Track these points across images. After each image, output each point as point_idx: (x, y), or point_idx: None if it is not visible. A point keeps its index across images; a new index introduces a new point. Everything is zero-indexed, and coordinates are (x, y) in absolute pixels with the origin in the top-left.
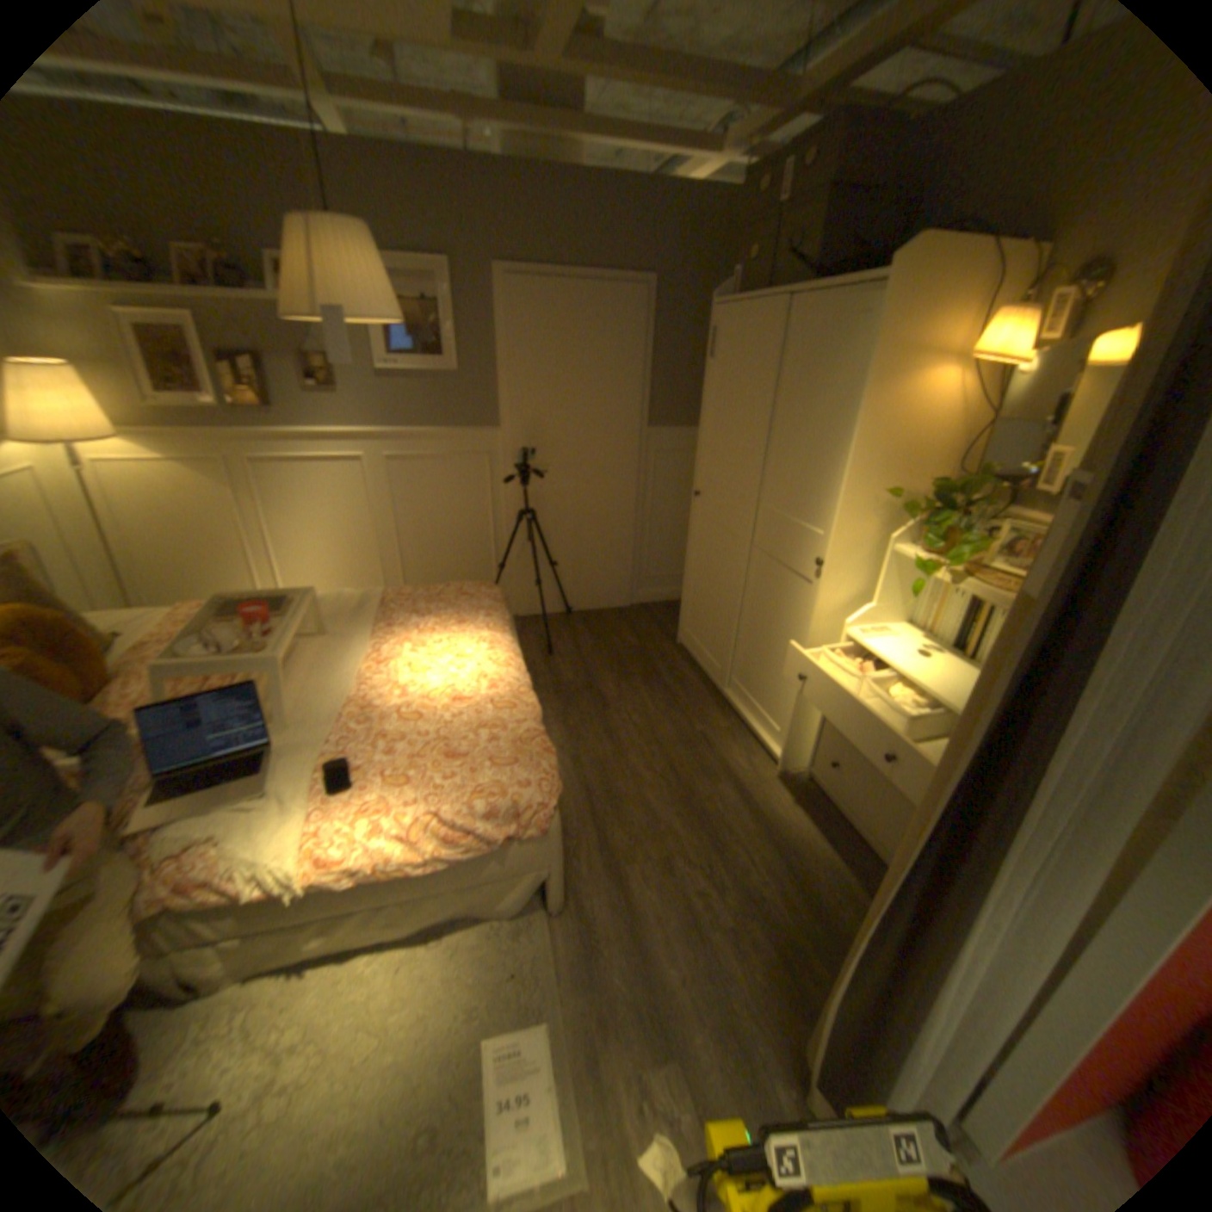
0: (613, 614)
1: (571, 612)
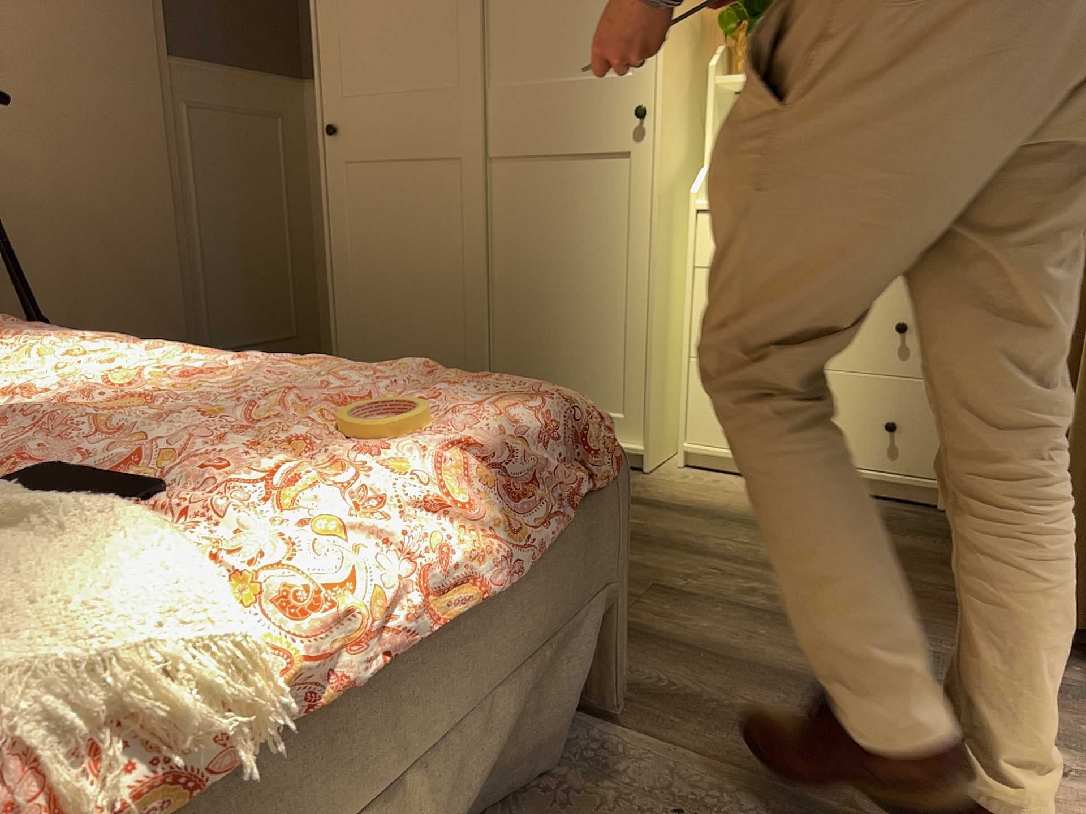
0: None
1: None
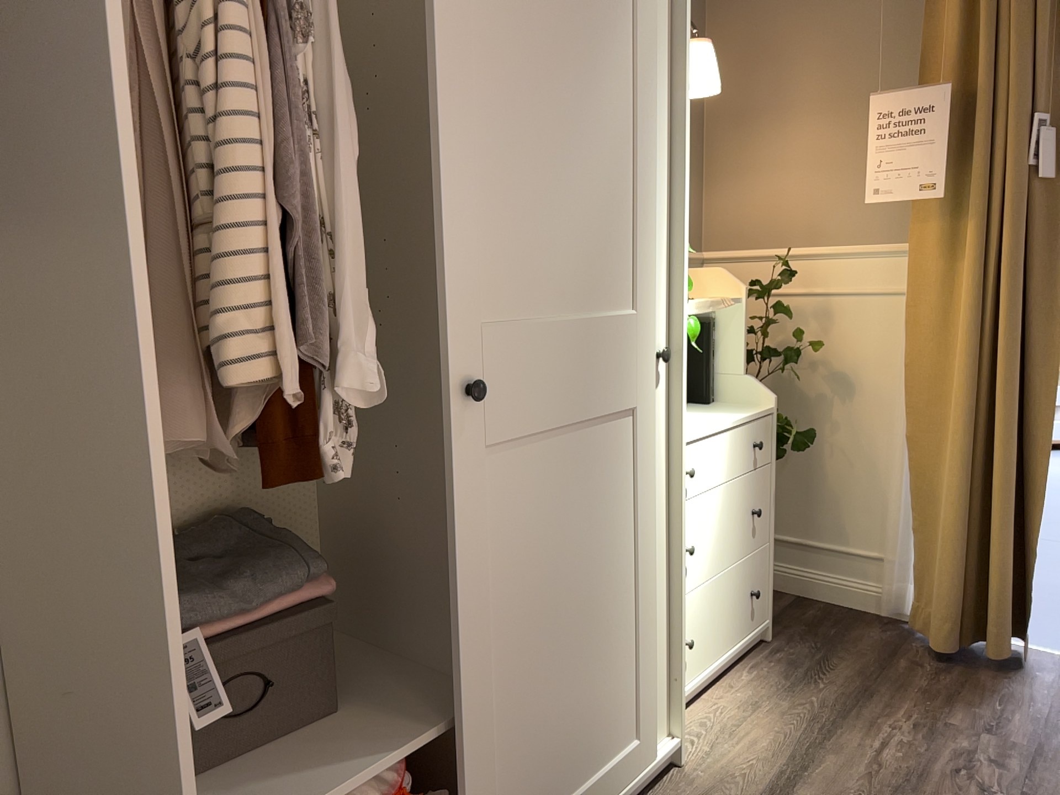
0: None
1: None
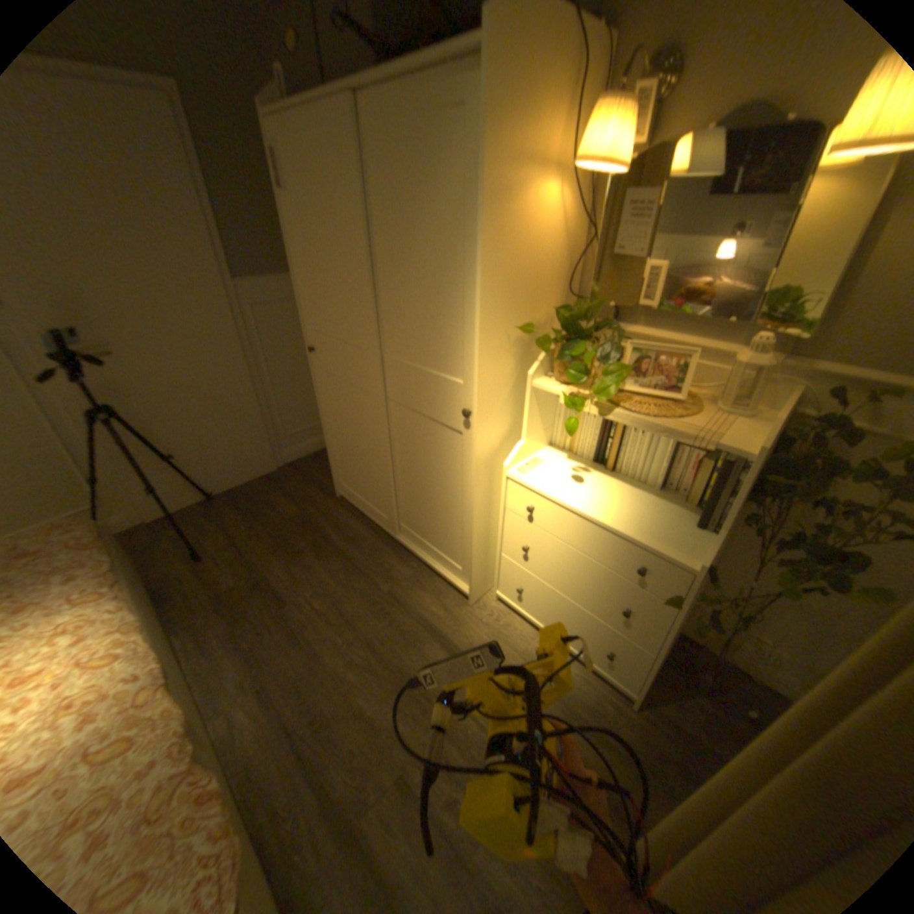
0: (261, 483)
1: (212, 496)
